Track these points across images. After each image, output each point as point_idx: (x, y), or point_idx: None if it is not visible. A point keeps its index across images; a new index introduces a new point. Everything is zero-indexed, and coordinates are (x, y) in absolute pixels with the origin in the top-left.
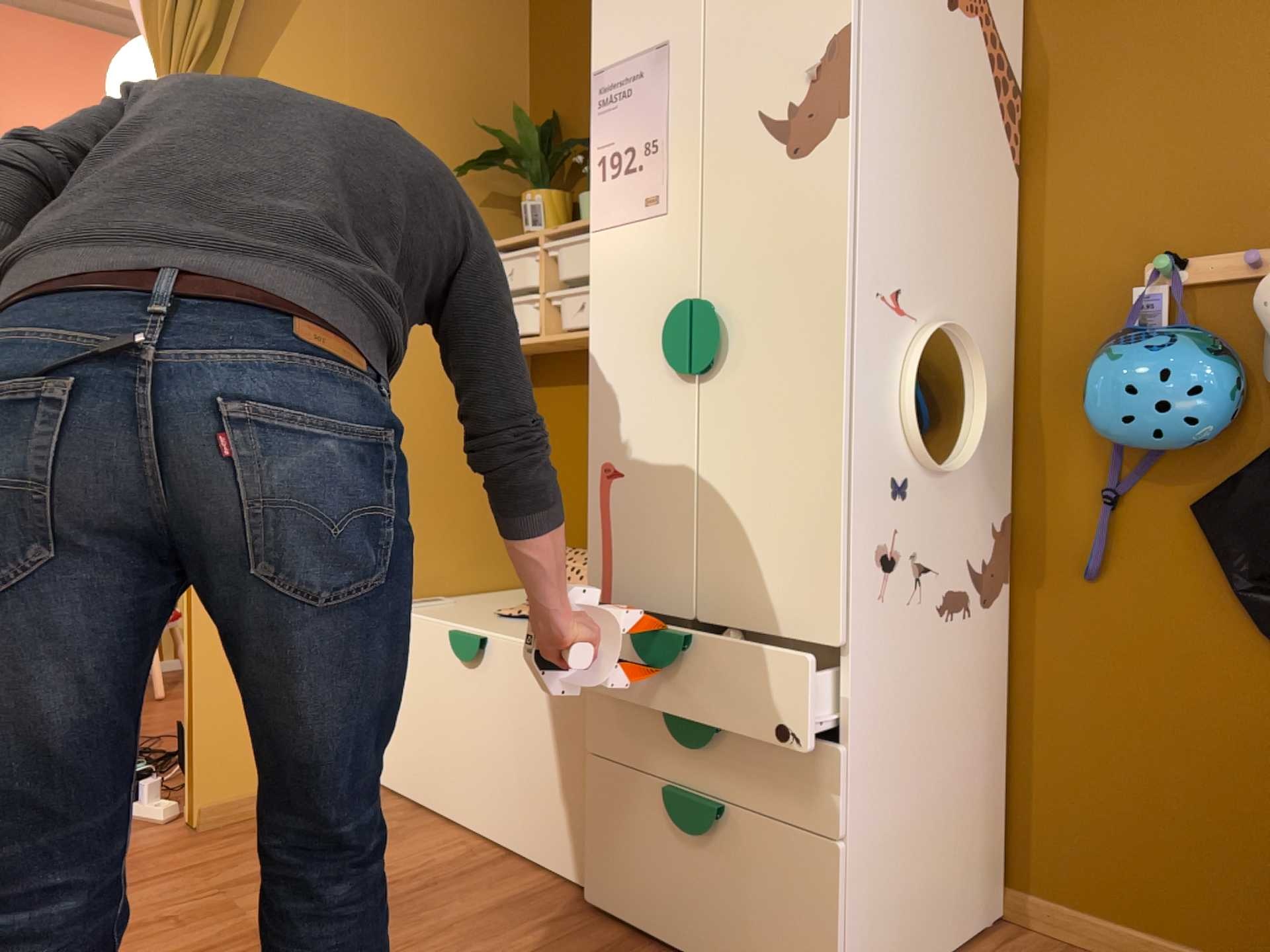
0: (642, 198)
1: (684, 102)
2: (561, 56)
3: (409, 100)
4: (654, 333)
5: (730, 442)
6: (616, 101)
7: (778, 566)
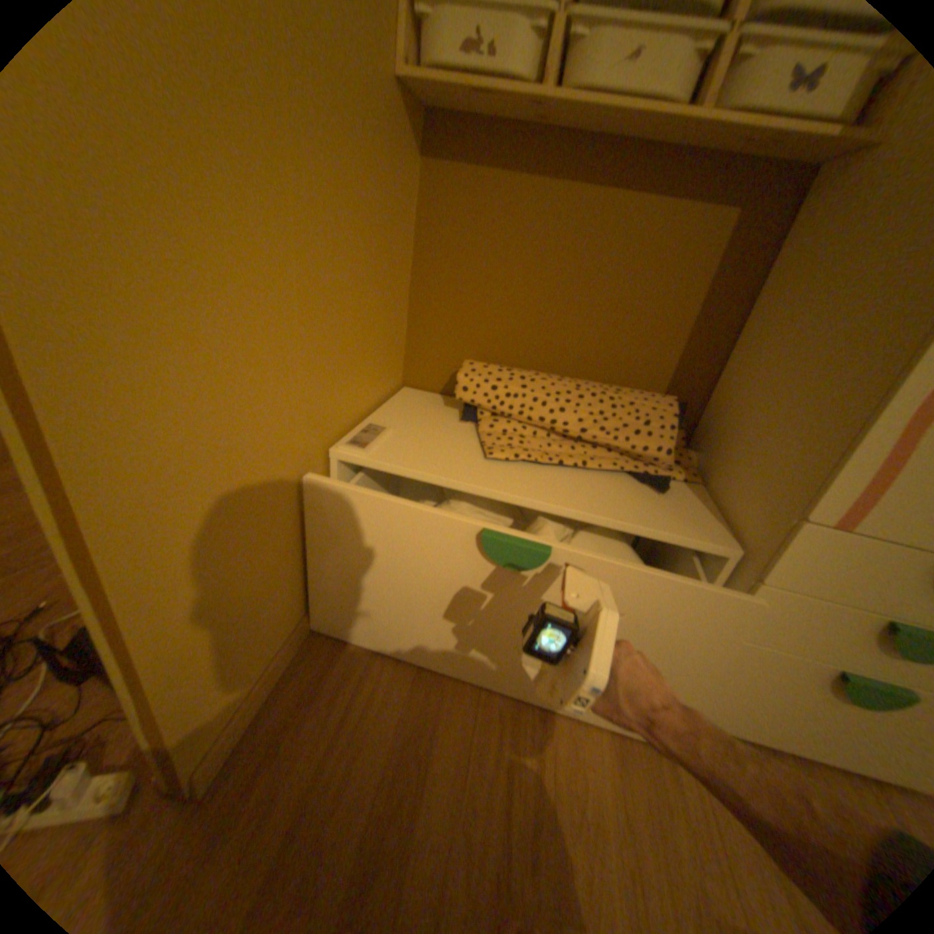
0: None
1: None
2: None
3: None
4: None
5: None
6: None
7: None
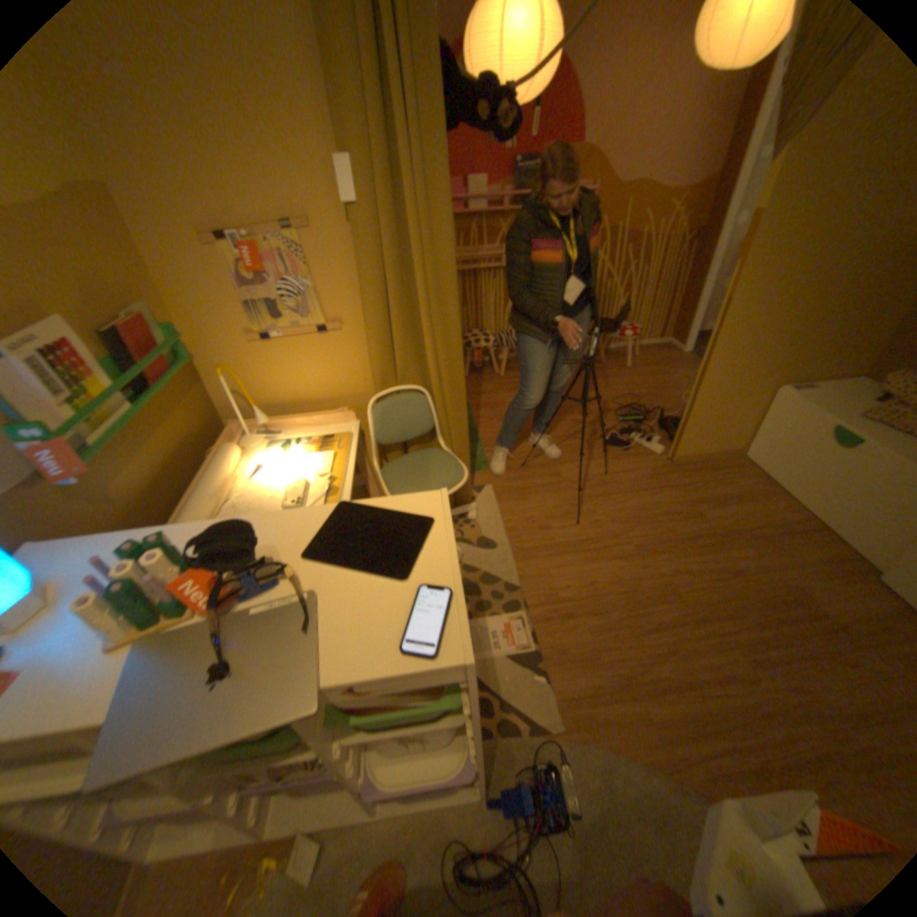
0: None
1: None
2: None
3: None
4: None
5: None
6: None
7: None
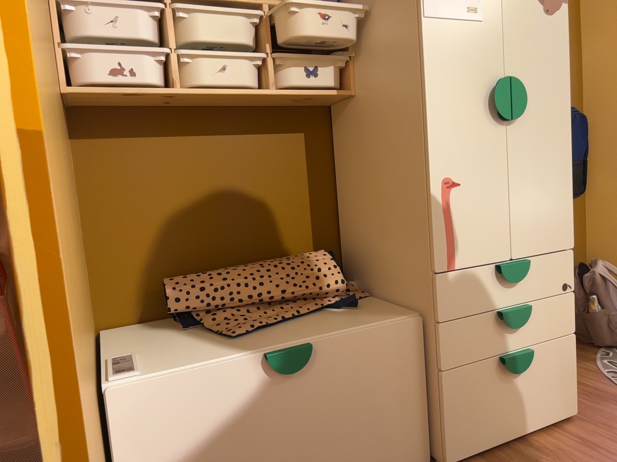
0: (464, 6)
1: None
2: None
3: None
4: (477, 95)
5: (524, 158)
6: None
7: (549, 217)
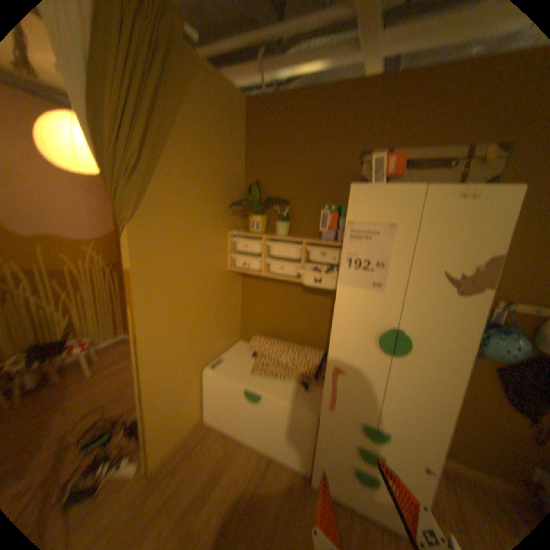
0: (371, 282)
1: (402, 252)
2: (261, 156)
3: (209, 175)
4: (370, 332)
5: (404, 381)
6: (361, 237)
7: (421, 424)
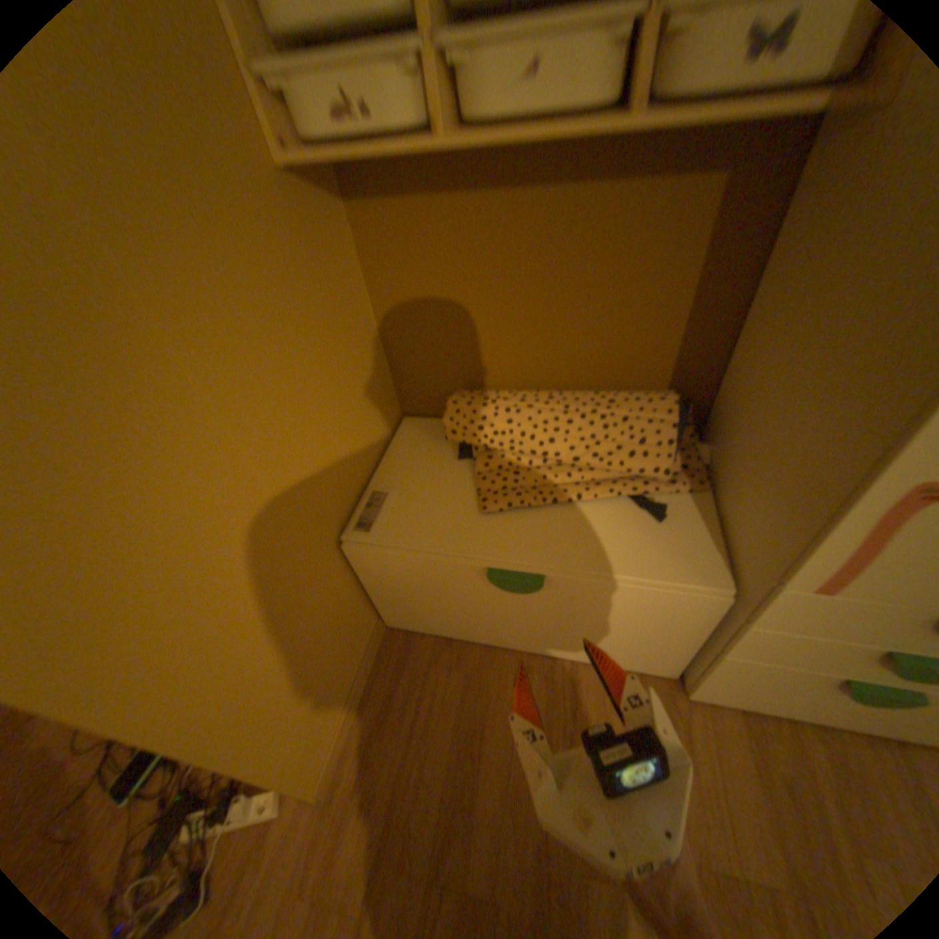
0: None
1: None
2: None
3: None
4: None
5: None
6: None
7: None
